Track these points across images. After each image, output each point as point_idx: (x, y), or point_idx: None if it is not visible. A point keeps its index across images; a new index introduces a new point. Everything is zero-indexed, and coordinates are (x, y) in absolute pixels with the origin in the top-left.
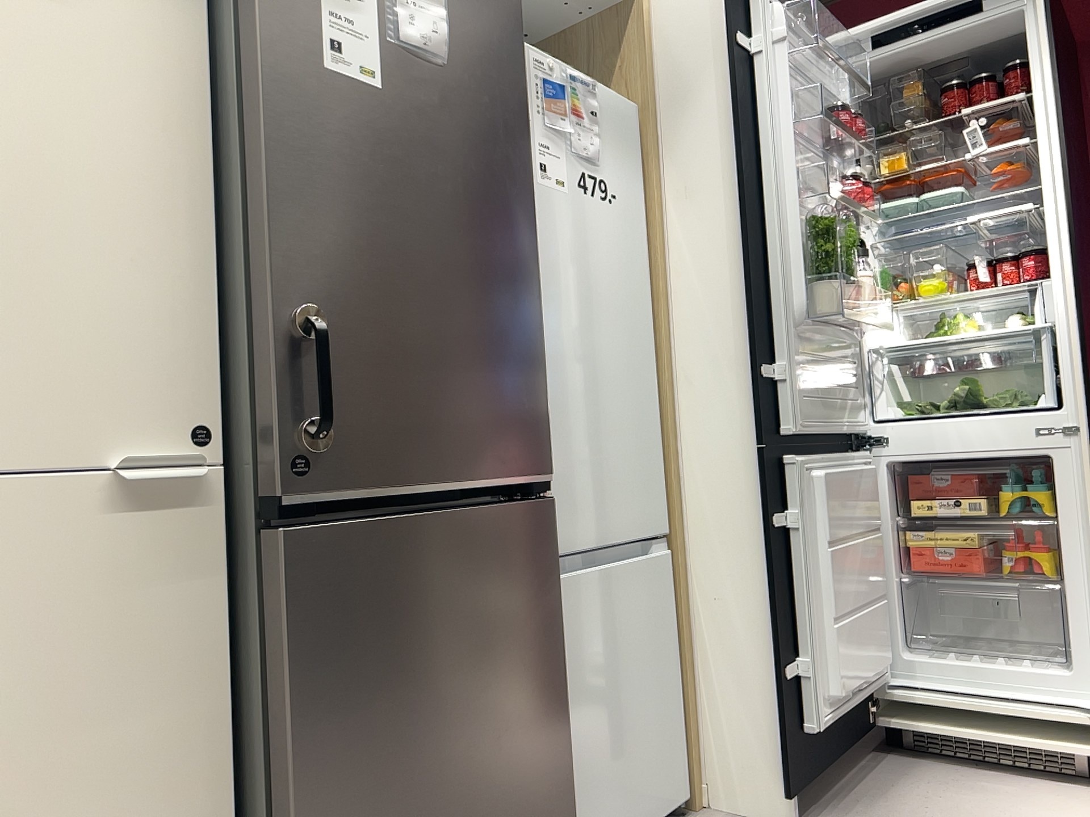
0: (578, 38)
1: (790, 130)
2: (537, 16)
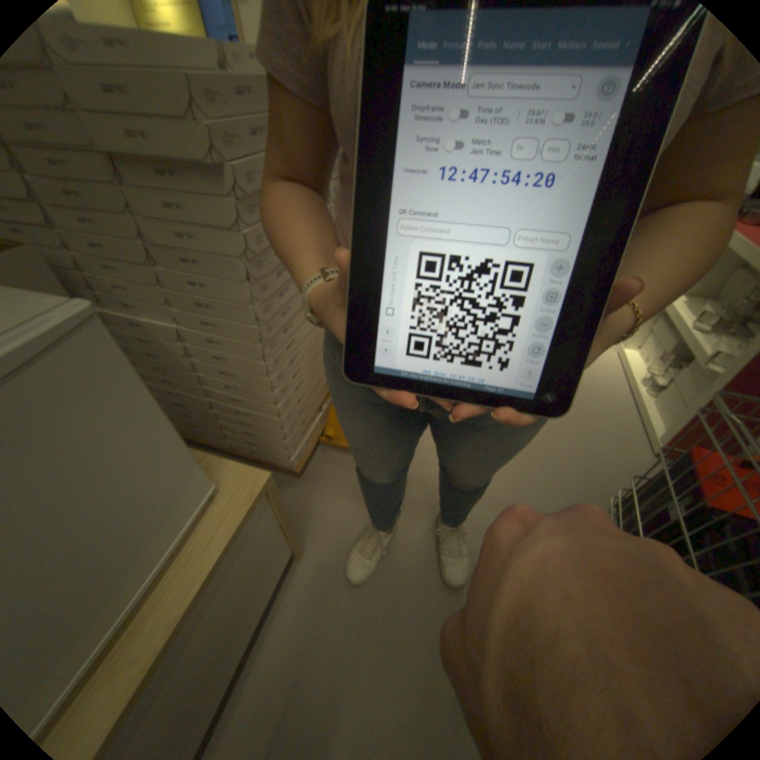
0: None
1: None
2: None
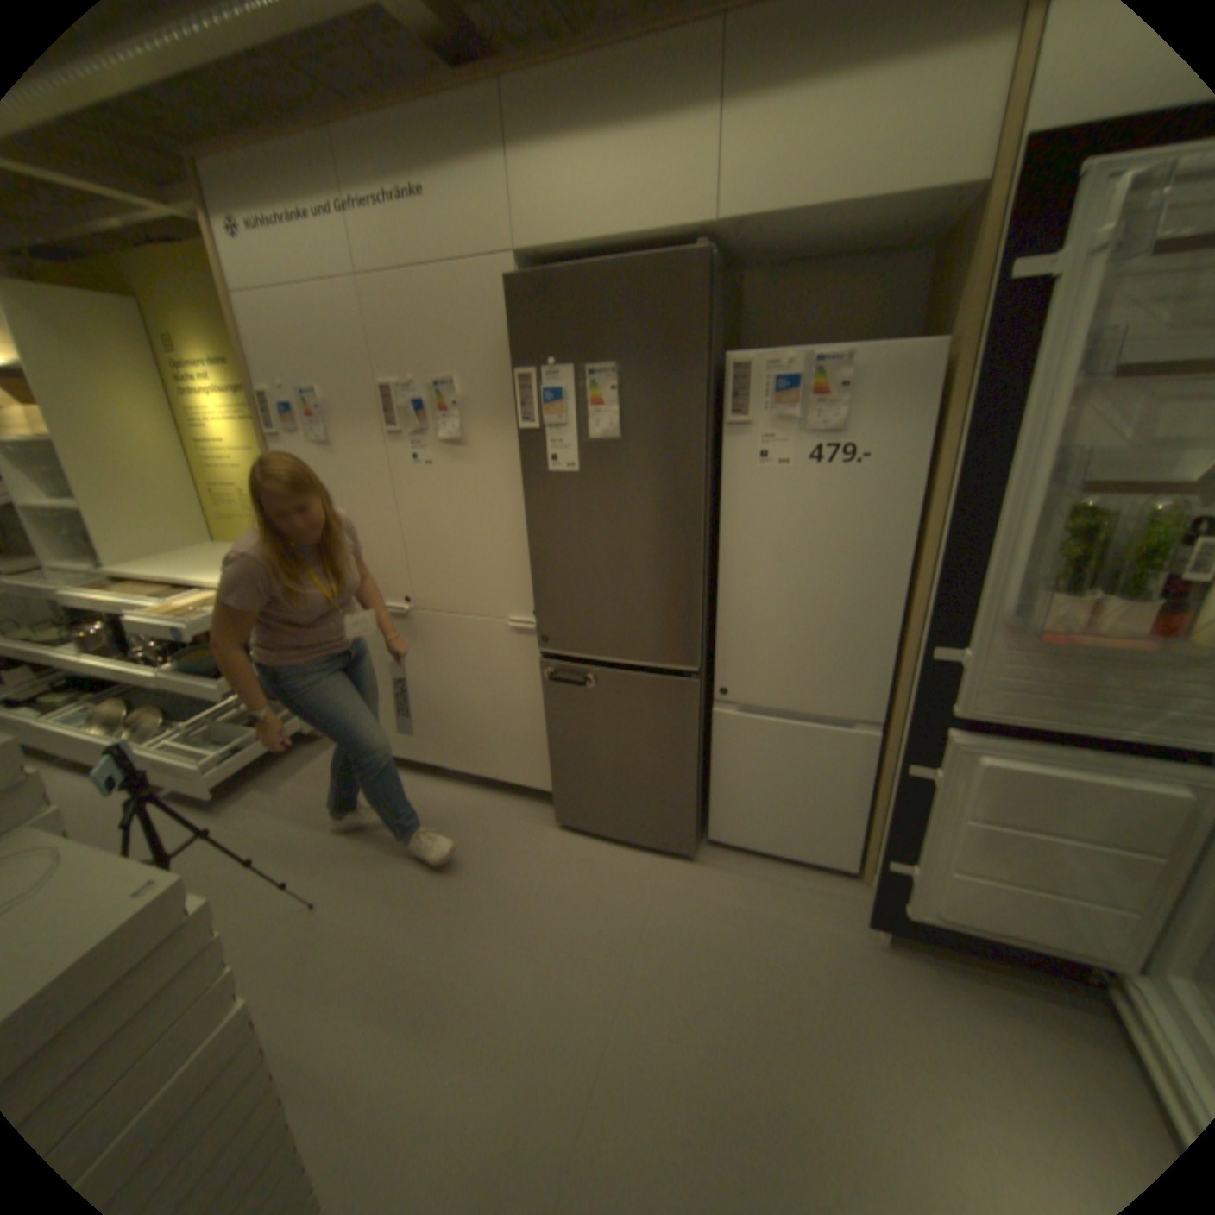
0: (966, 225)
1: (1068, 391)
2: (916, 220)
